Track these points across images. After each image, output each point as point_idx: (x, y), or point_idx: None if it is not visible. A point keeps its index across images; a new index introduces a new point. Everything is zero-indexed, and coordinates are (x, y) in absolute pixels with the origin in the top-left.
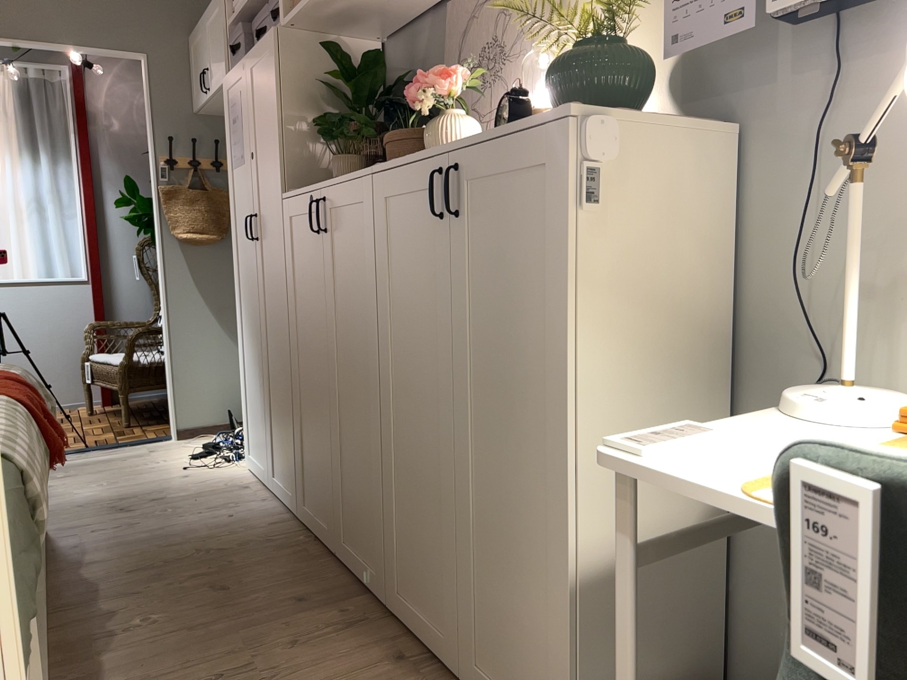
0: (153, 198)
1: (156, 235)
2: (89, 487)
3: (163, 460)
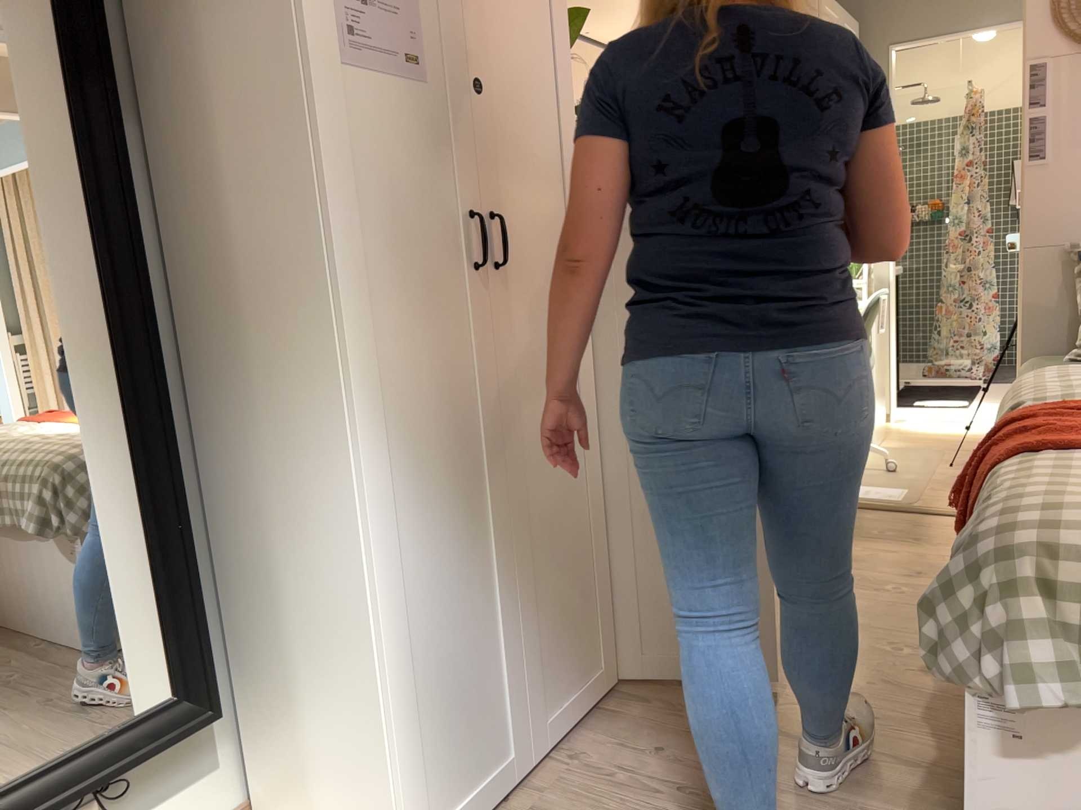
0: None
1: None
2: None
3: None
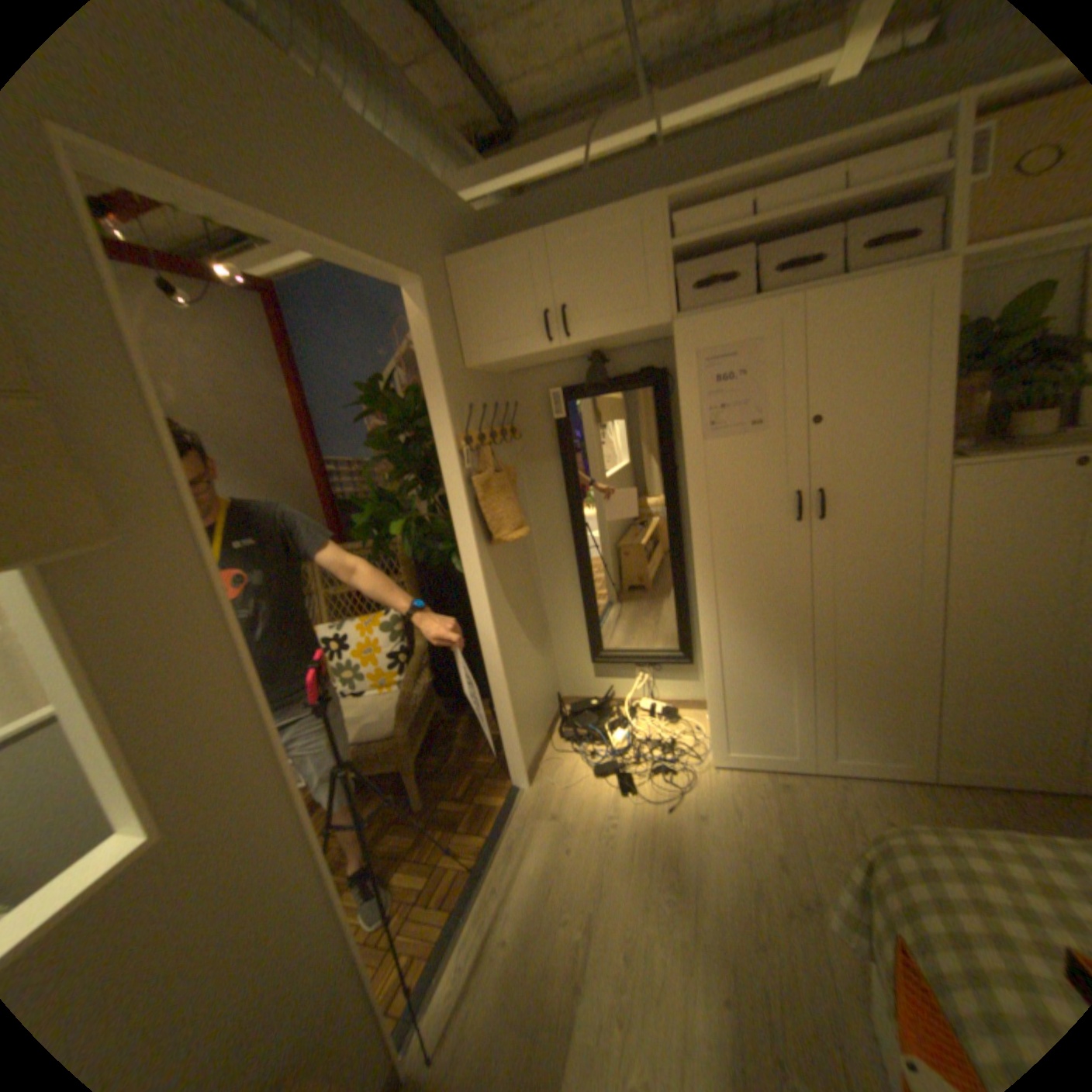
0: (450, 497)
1: (461, 547)
2: (670, 918)
3: (607, 820)
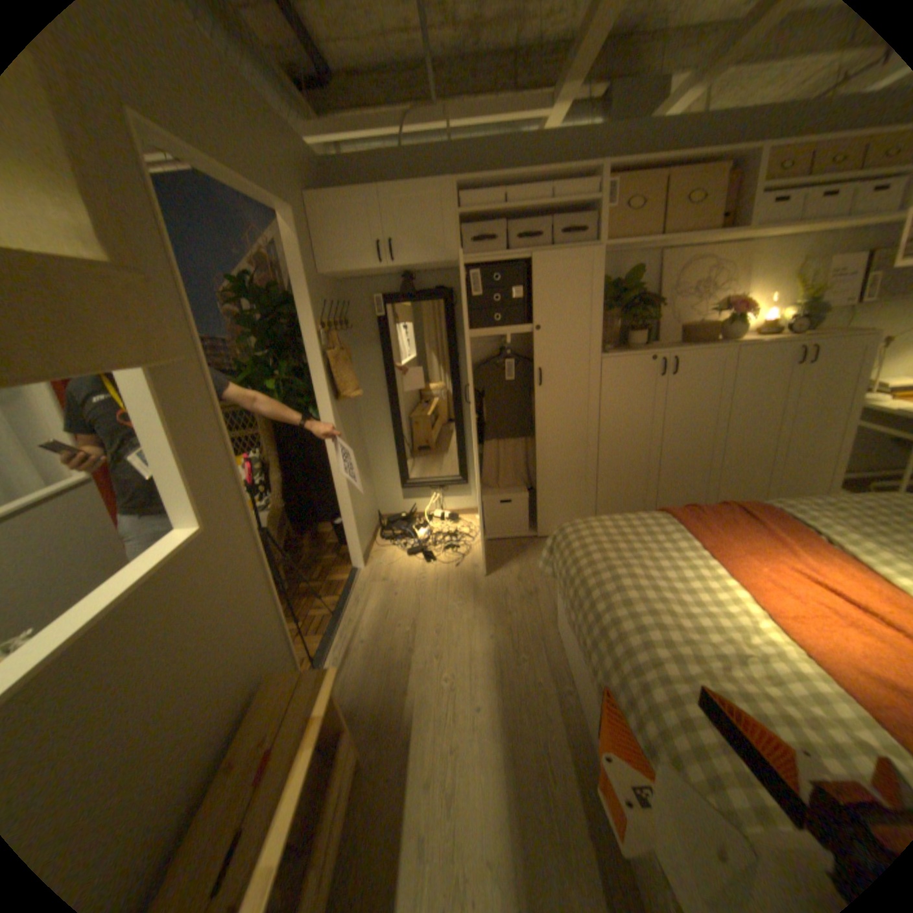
0: (311, 365)
1: (319, 401)
2: (460, 611)
3: (419, 576)
